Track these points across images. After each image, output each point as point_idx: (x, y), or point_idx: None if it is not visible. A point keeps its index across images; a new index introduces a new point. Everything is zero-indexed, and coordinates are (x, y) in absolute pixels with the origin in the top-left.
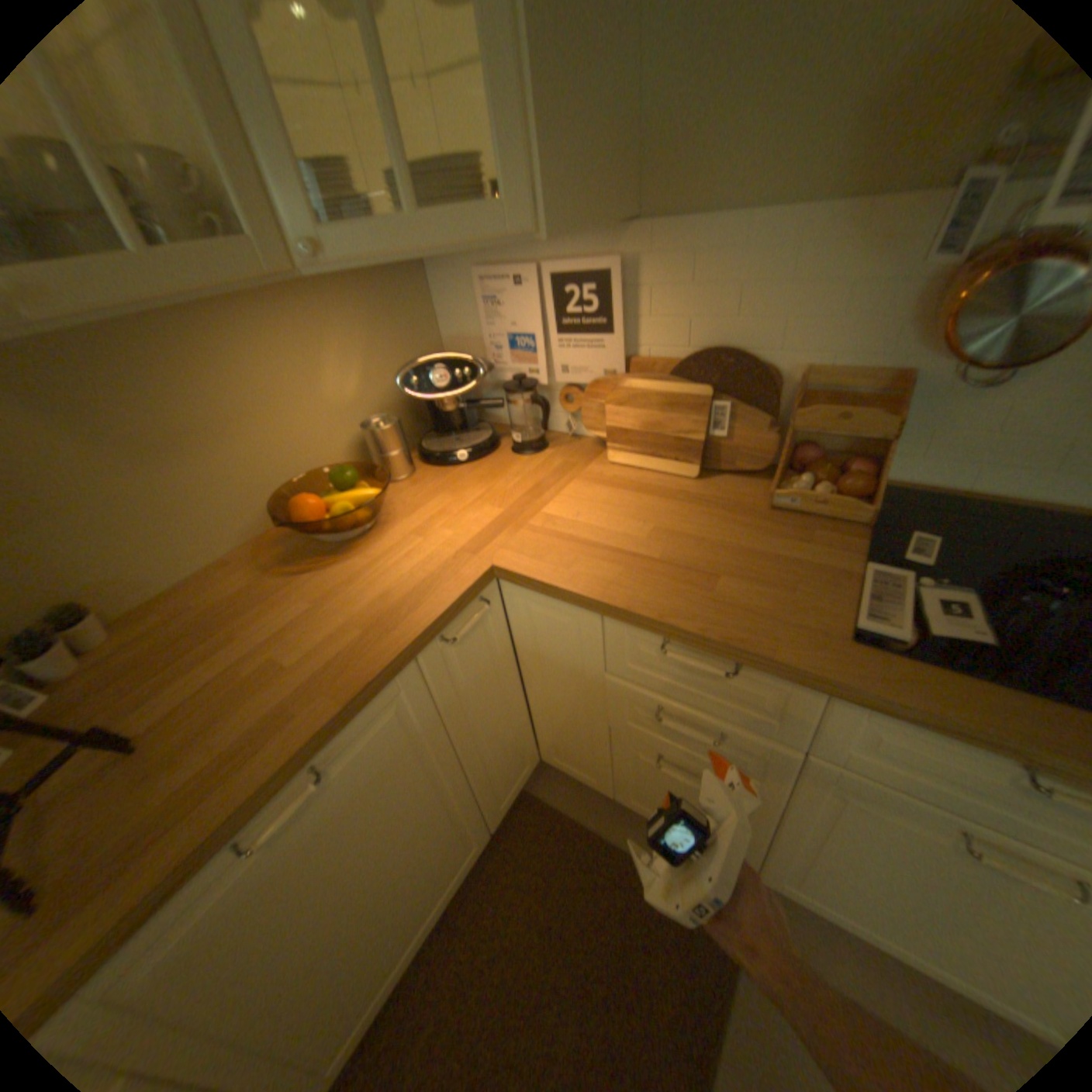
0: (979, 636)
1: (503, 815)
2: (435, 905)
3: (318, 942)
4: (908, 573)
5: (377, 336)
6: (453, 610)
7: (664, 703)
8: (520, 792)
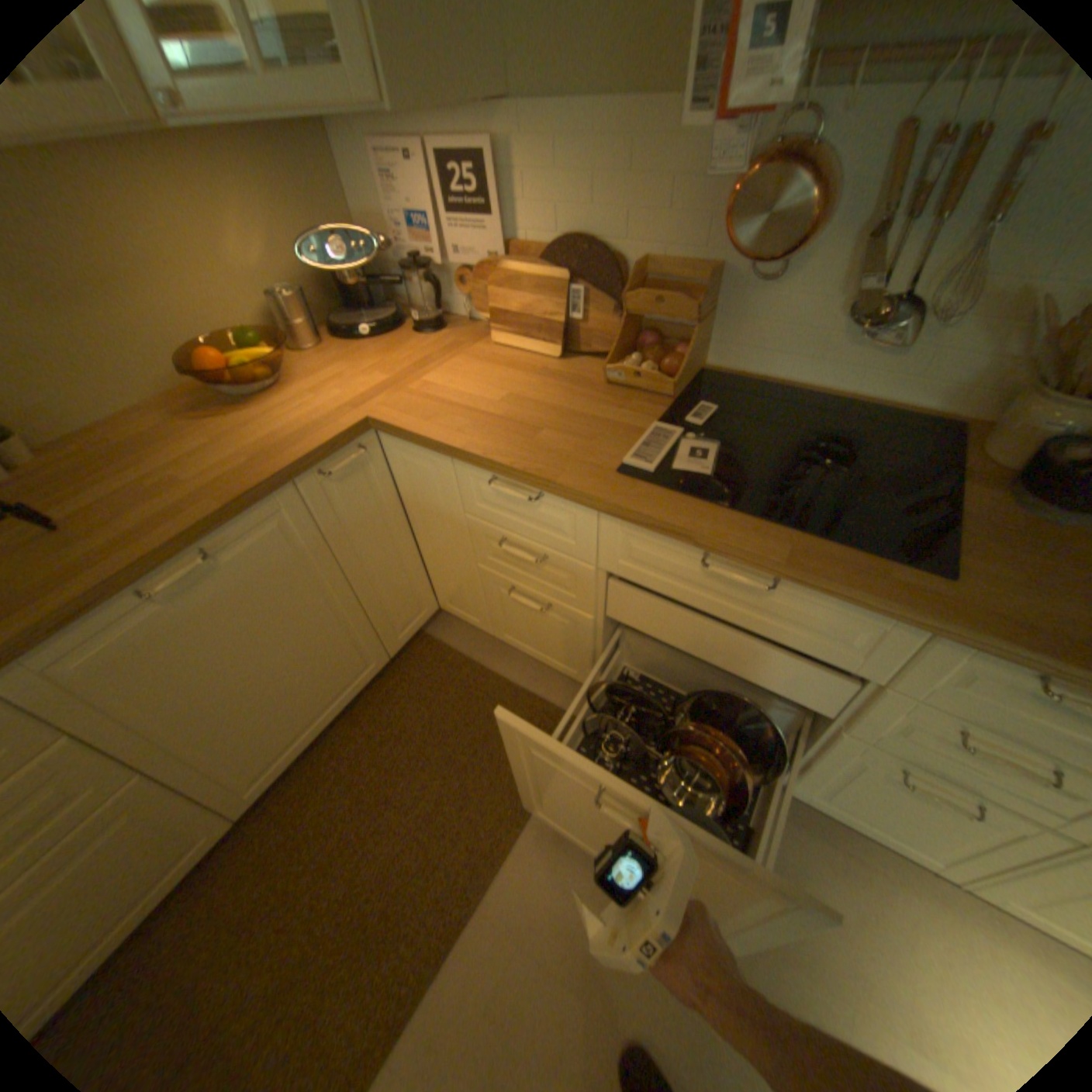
0: (701, 470)
1: (401, 644)
2: (335, 699)
3: (223, 691)
4: (677, 429)
5: (280, 205)
6: (327, 449)
7: (505, 536)
8: (418, 631)
